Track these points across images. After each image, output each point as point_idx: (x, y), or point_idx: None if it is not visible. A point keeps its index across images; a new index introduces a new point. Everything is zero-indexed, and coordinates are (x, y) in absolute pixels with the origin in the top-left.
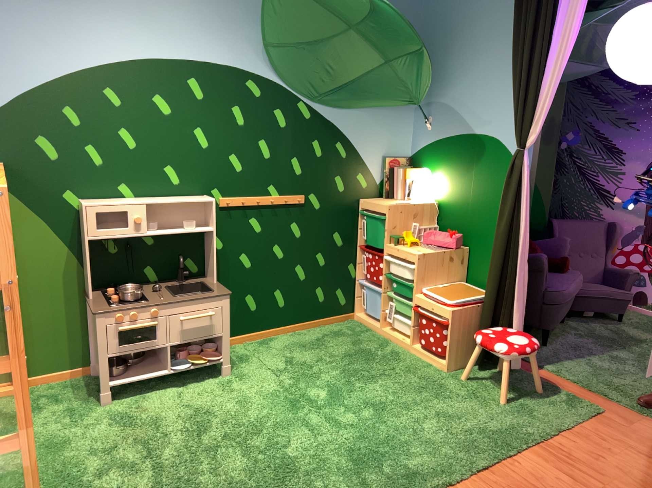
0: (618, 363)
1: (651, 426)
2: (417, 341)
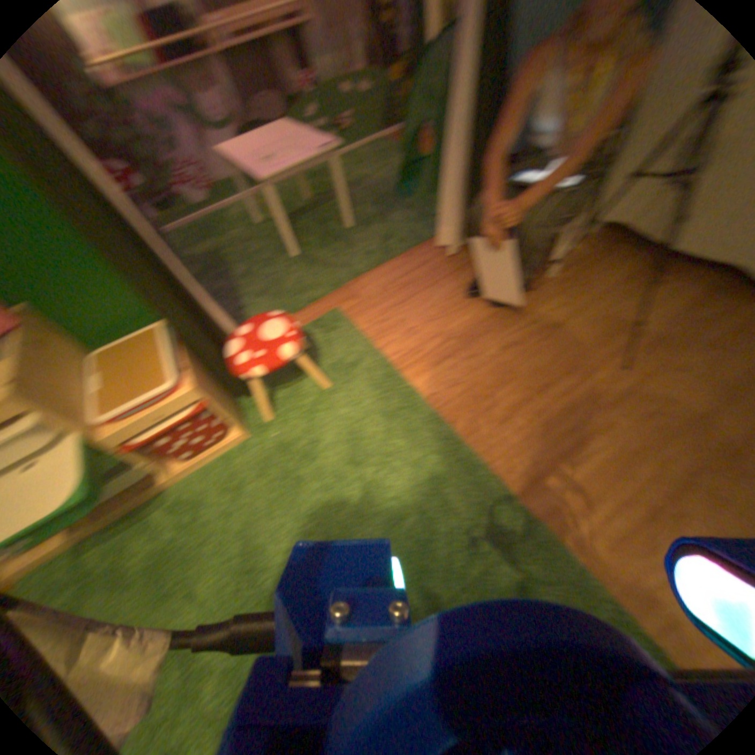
0: (262, 271)
1: (367, 283)
2: (168, 462)
